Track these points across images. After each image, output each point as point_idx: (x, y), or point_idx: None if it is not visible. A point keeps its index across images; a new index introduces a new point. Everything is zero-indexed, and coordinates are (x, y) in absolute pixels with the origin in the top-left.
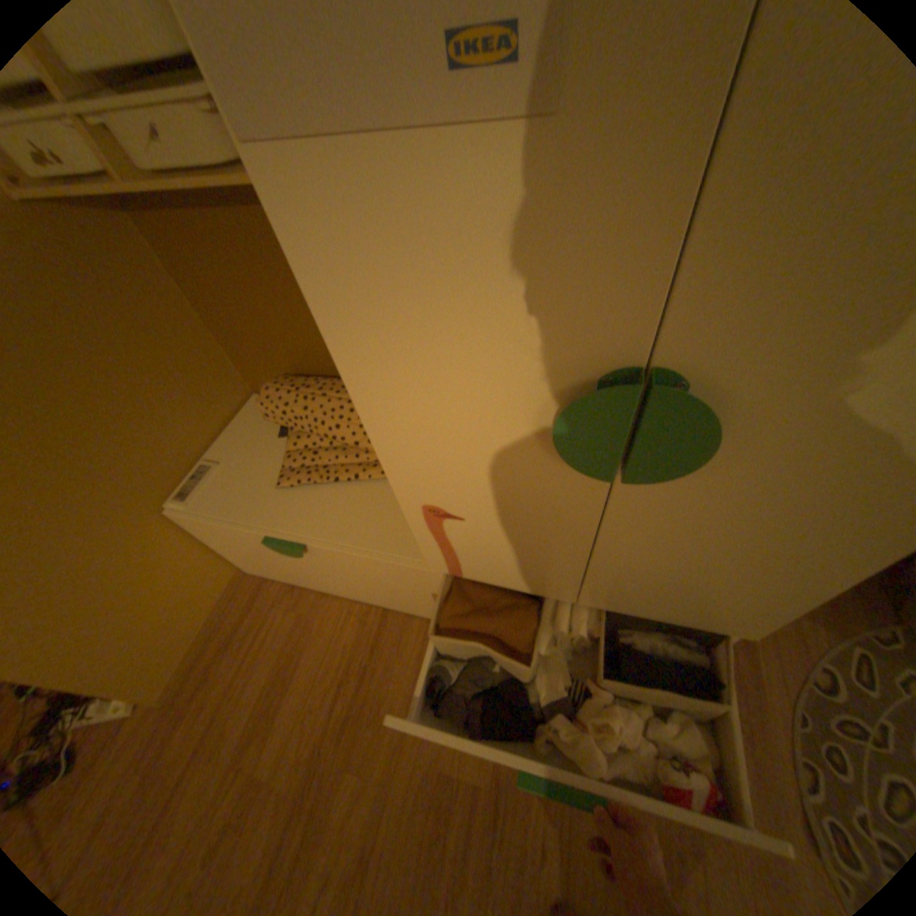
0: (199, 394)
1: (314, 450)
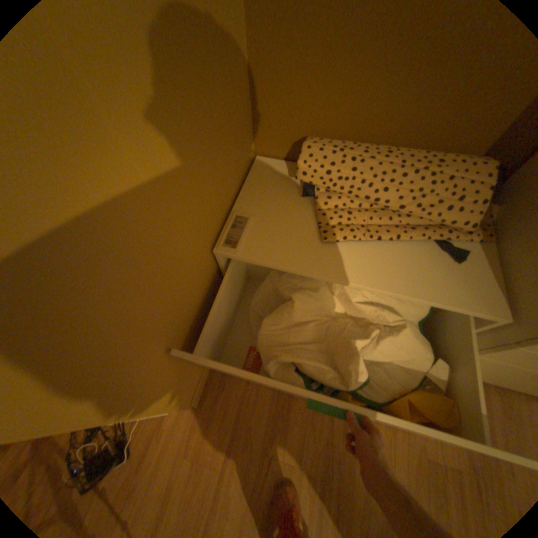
0: (236, 145)
1: (347, 209)
